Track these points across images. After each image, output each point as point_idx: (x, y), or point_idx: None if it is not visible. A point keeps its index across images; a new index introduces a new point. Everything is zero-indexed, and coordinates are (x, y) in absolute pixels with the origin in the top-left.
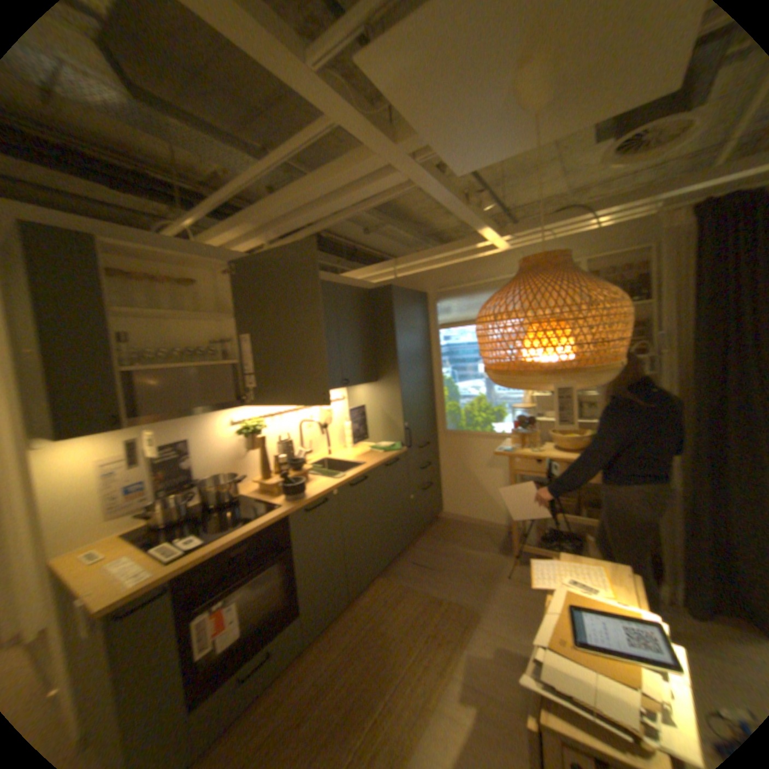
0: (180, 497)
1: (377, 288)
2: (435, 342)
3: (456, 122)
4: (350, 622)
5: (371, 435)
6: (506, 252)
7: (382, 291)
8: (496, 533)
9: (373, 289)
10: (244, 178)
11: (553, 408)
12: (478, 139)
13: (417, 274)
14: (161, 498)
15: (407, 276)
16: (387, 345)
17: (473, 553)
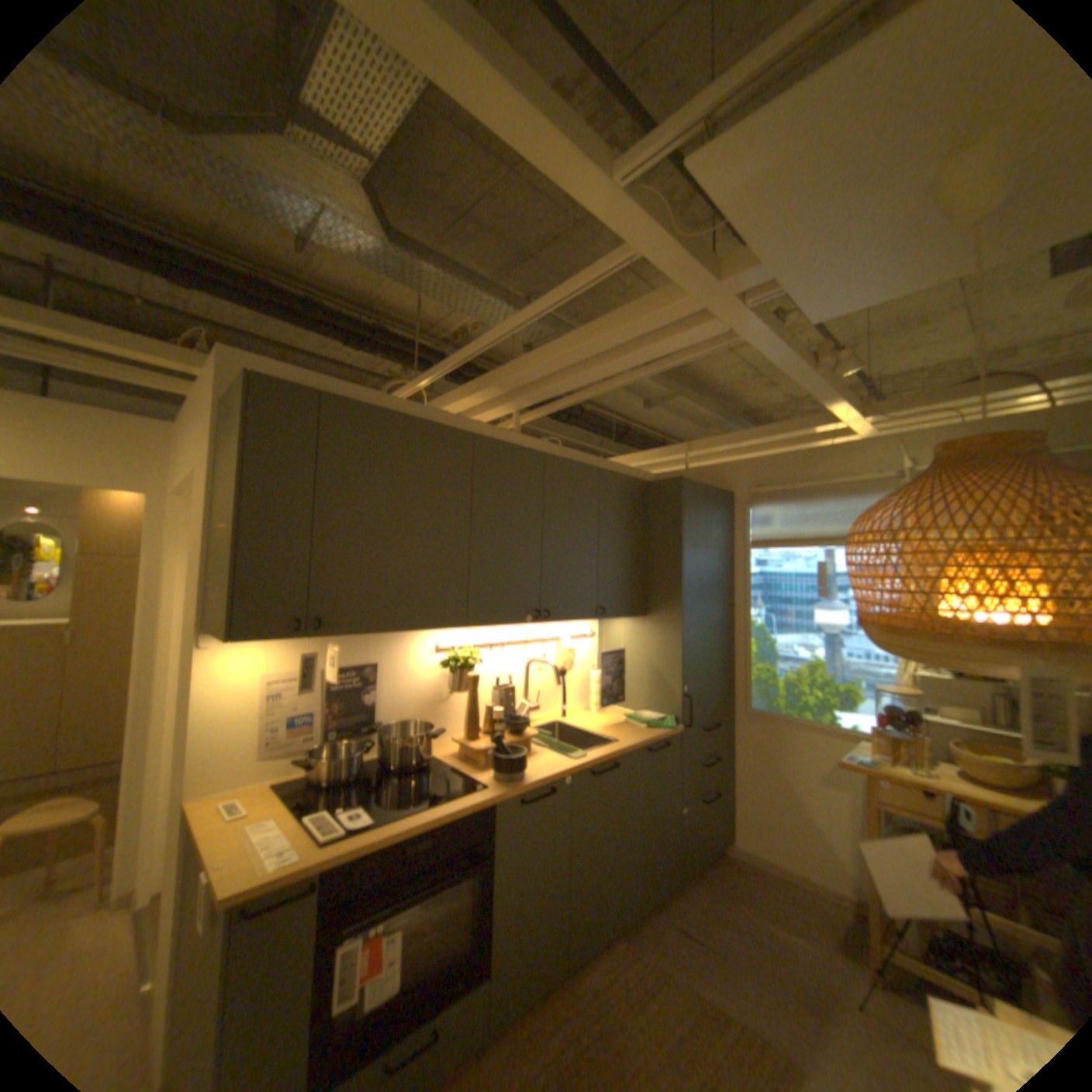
0: (356, 744)
1: (662, 481)
2: (742, 567)
3: (827, 243)
4: (568, 1011)
5: (631, 698)
6: (874, 440)
7: (670, 484)
8: (833, 910)
9: (656, 482)
10: (506, 328)
11: (957, 702)
12: (859, 267)
13: (722, 465)
14: (333, 740)
15: (707, 467)
16: (669, 563)
17: (789, 938)
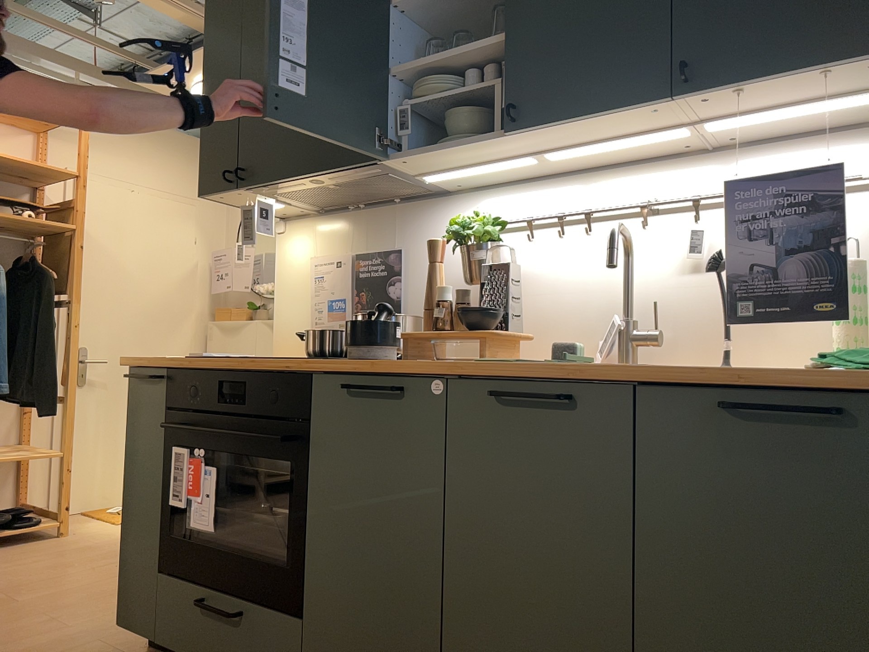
0: None
1: None
2: None
3: None
4: None
5: None
6: None
7: None
8: None
9: None
10: None
11: None
12: None
13: None
14: None
15: None
16: None
17: None
